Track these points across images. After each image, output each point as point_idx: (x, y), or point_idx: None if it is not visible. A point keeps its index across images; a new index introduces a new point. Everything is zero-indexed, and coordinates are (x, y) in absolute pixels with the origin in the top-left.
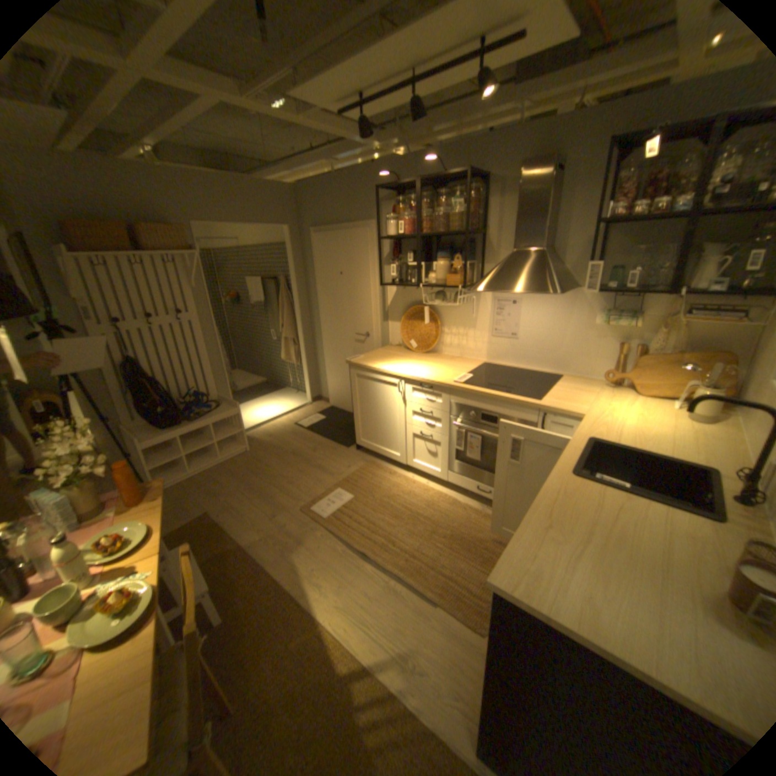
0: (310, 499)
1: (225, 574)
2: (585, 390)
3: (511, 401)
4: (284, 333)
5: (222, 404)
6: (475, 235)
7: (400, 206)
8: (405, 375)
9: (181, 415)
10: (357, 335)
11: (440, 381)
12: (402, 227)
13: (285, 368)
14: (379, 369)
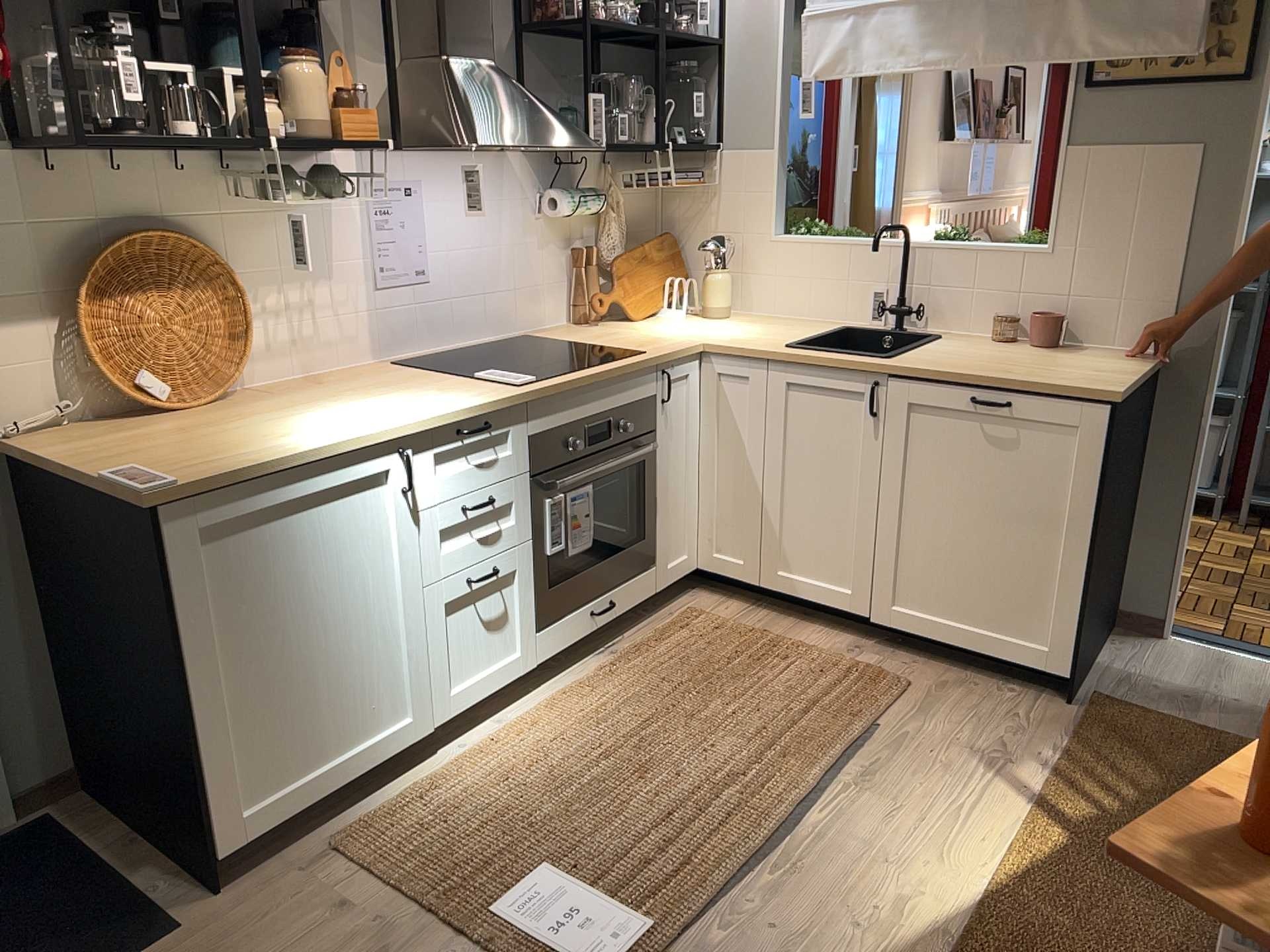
0: None
1: None
2: (598, 334)
3: (631, 367)
4: None
5: None
6: (289, 4)
7: None
8: (422, 420)
9: None
10: None
11: (502, 394)
12: None
13: None
14: (325, 446)
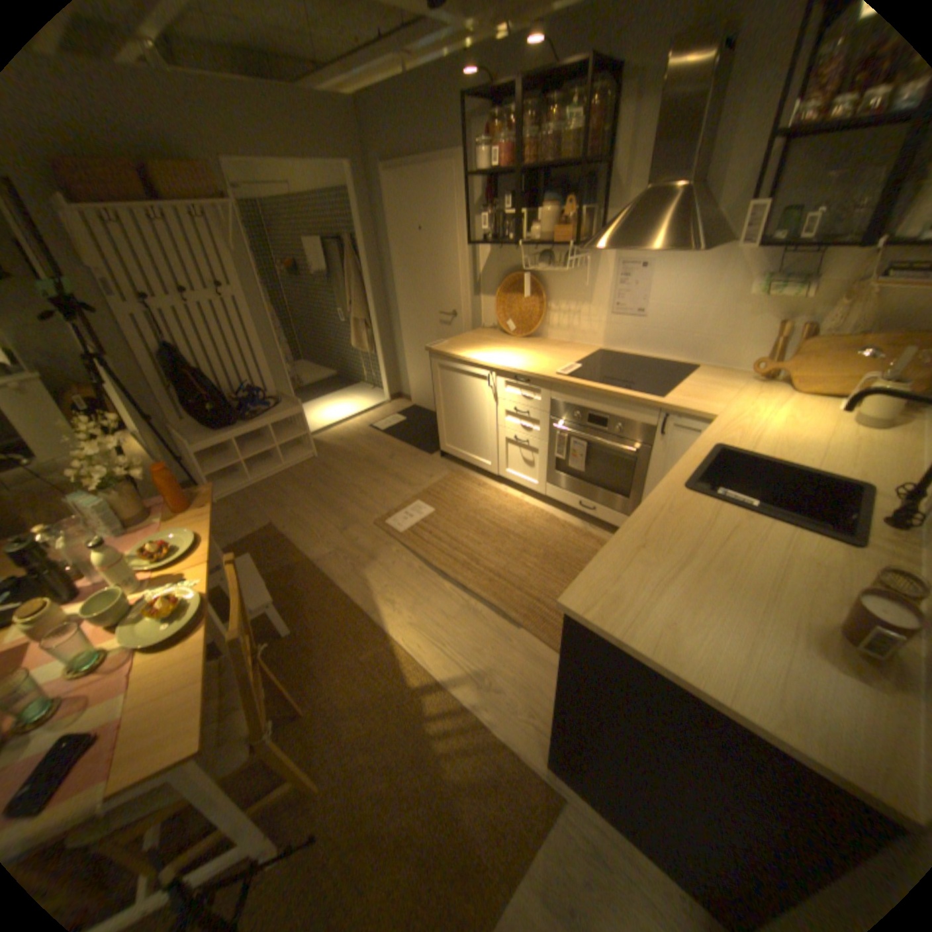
0: (386, 511)
1: (293, 587)
2: (725, 384)
3: (626, 398)
4: (354, 313)
5: (282, 401)
6: (597, 166)
7: (497, 125)
8: (497, 365)
9: (236, 414)
10: (442, 314)
11: (539, 373)
12: (499, 157)
13: (358, 358)
14: (465, 358)
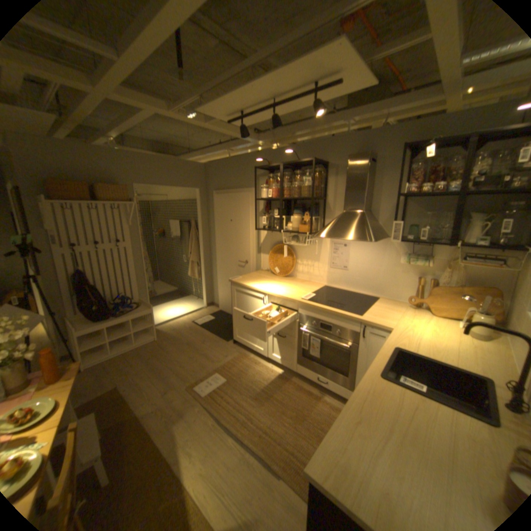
0: (194, 380)
1: (120, 440)
2: (395, 309)
3: (341, 315)
4: (192, 258)
5: (141, 306)
6: (319, 200)
7: (271, 180)
8: (269, 292)
9: (111, 312)
10: (240, 262)
11: (292, 297)
12: (272, 193)
13: (191, 281)
14: (251, 286)
